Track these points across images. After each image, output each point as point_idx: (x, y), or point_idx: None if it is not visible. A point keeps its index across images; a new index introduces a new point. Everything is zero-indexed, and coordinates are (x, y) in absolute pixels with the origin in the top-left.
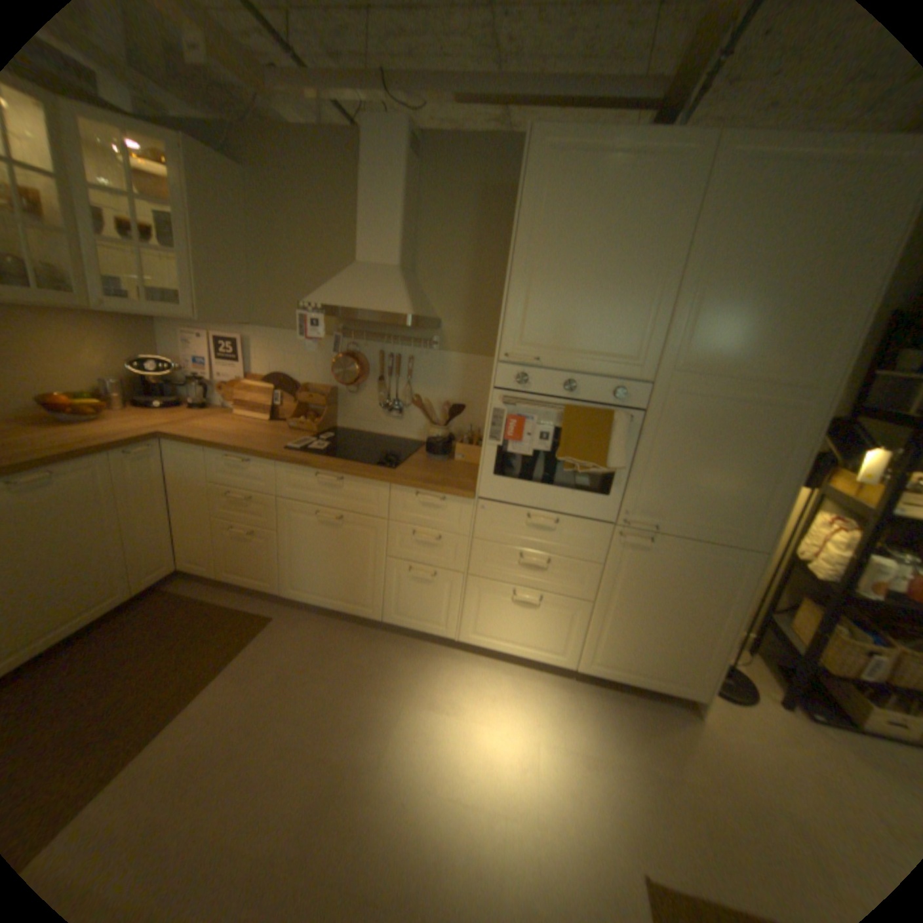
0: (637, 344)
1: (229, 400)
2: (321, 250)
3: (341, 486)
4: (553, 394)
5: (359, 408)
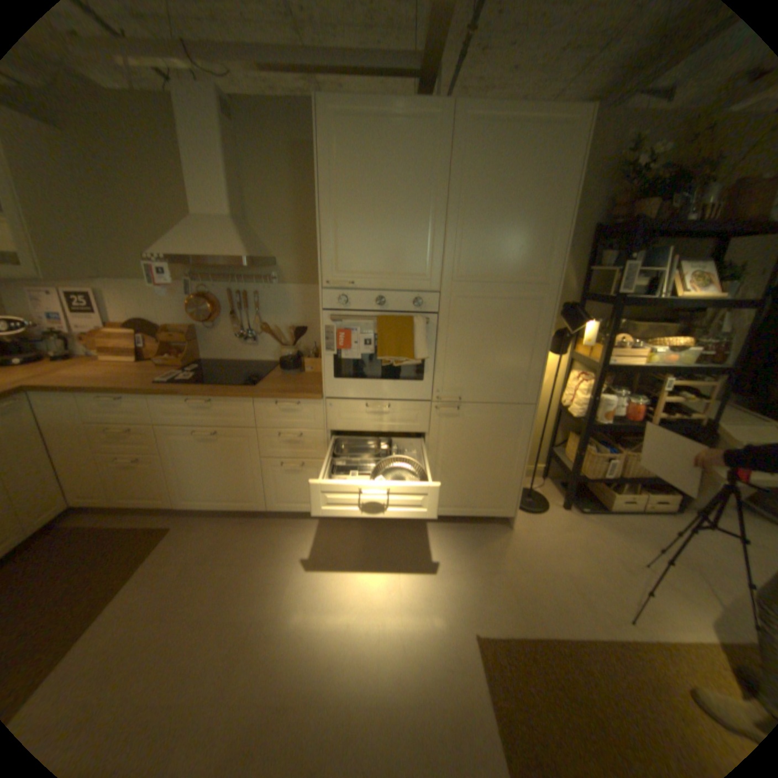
0: (423, 264)
1: (92, 350)
2: (156, 206)
3: (211, 408)
4: (369, 310)
5: (218, 341)
